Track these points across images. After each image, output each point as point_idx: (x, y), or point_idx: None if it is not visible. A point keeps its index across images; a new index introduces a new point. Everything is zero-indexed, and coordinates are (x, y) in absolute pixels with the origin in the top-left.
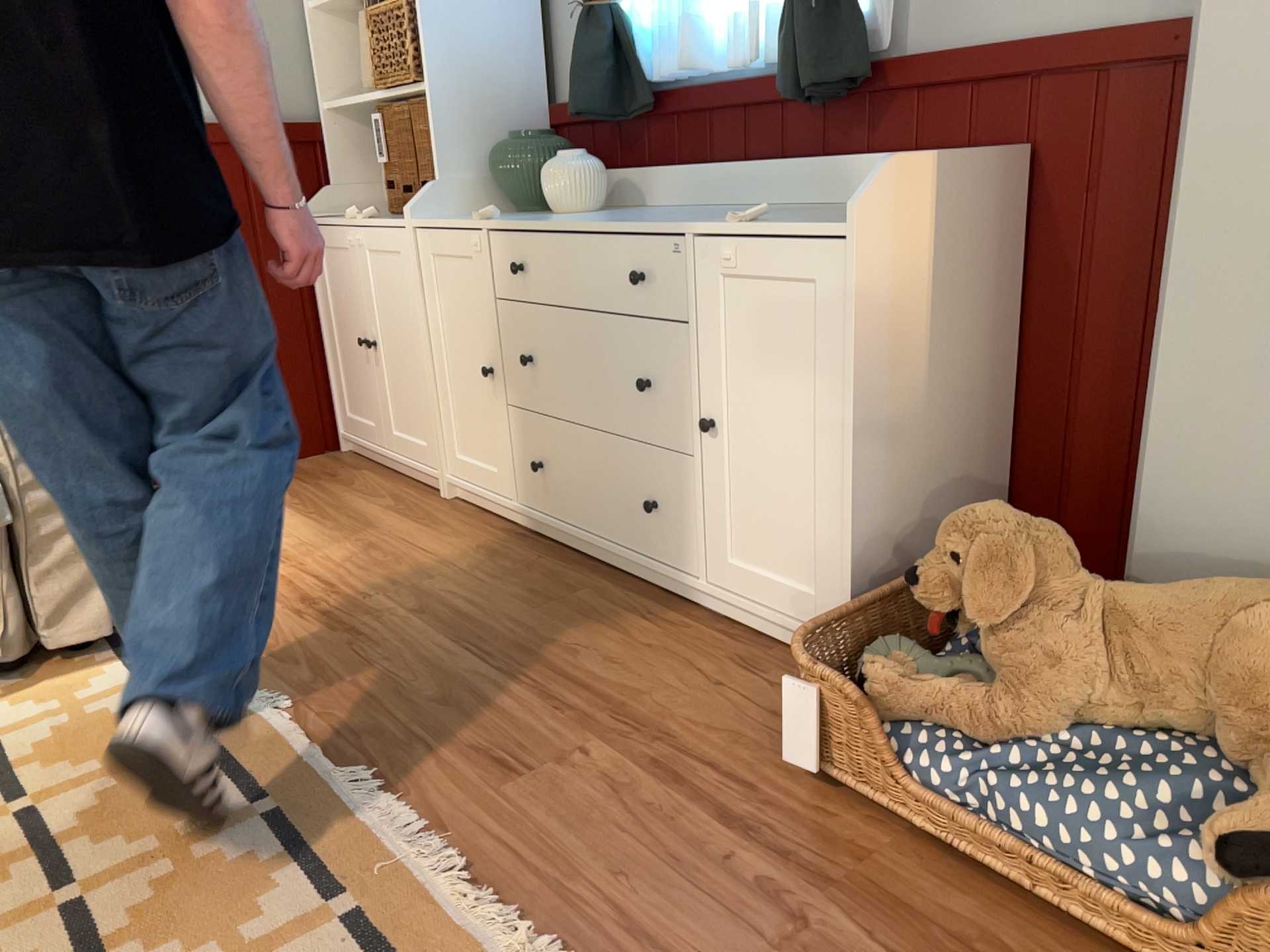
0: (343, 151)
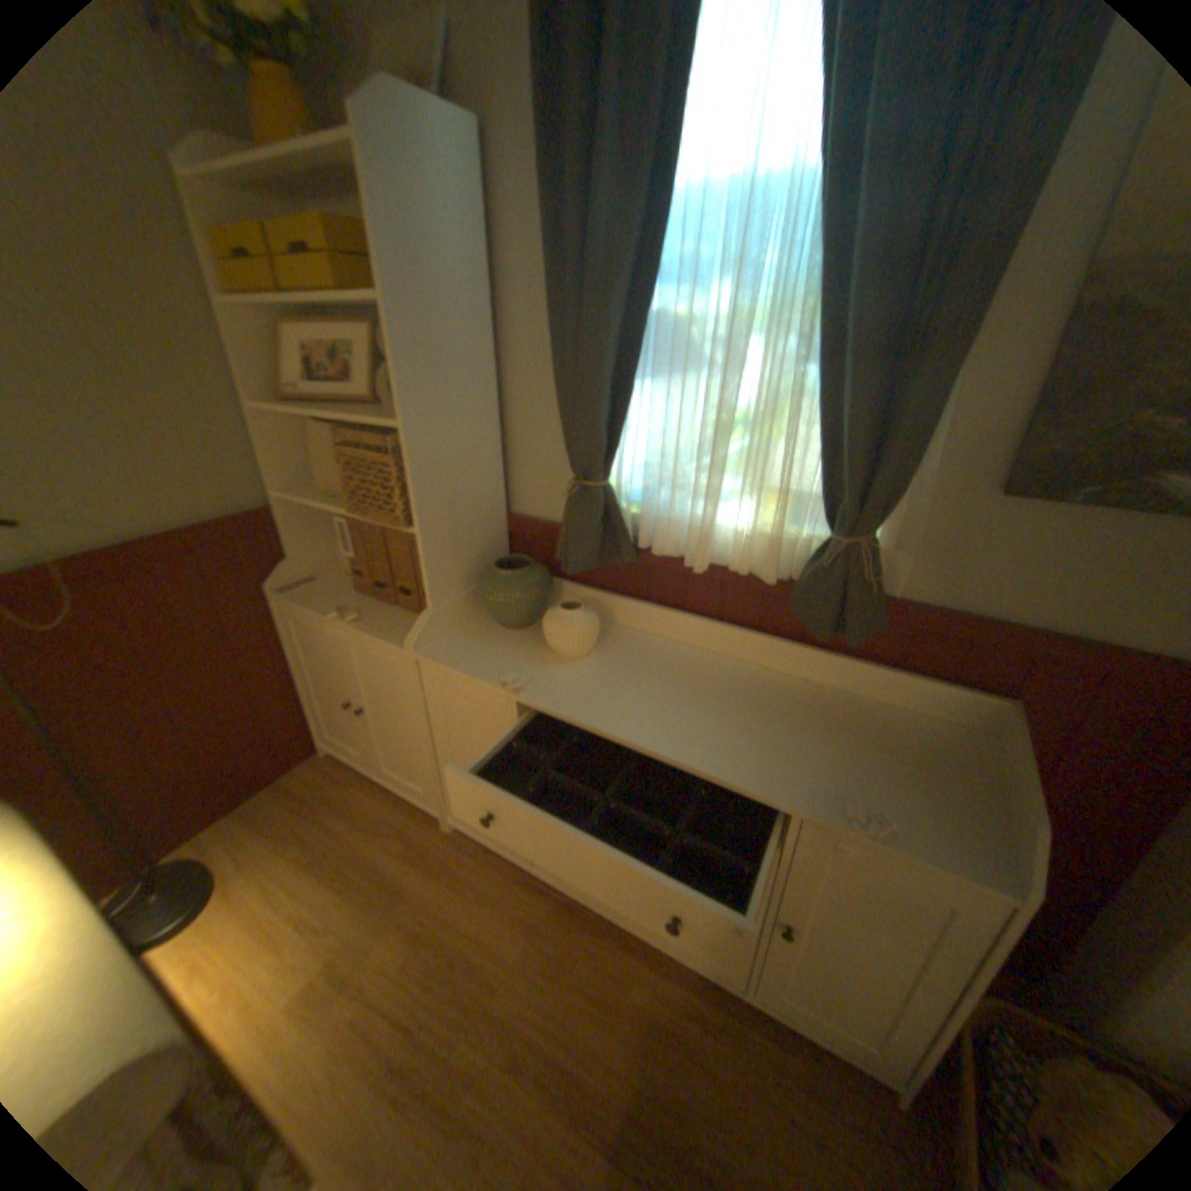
0: (293, 526)
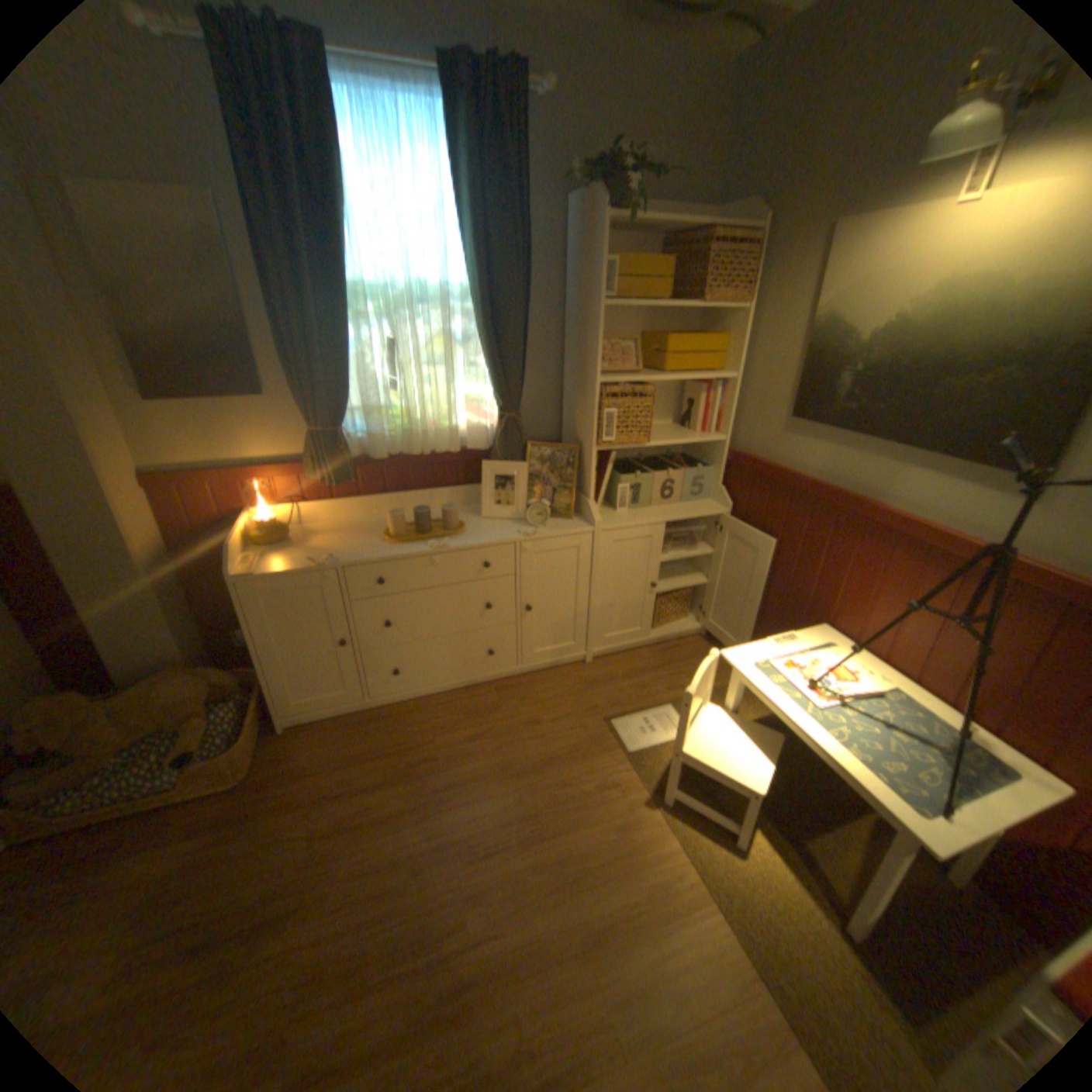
0: None
